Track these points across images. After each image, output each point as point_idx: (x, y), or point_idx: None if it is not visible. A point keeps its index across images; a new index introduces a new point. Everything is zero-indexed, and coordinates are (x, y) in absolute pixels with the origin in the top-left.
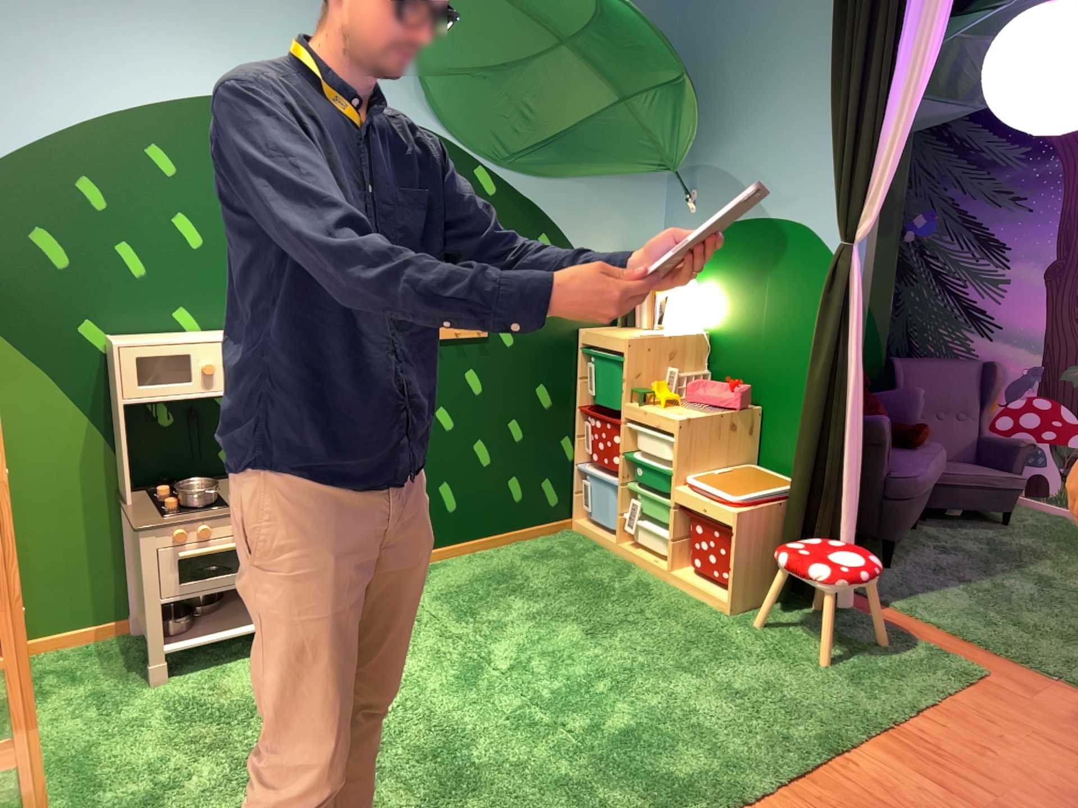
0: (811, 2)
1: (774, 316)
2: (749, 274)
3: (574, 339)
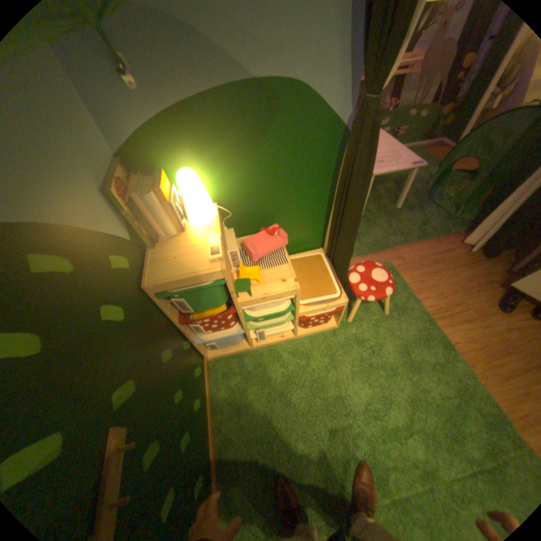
0: None
1: (276, 171)
2: (242, 143)
3: (145, 298)
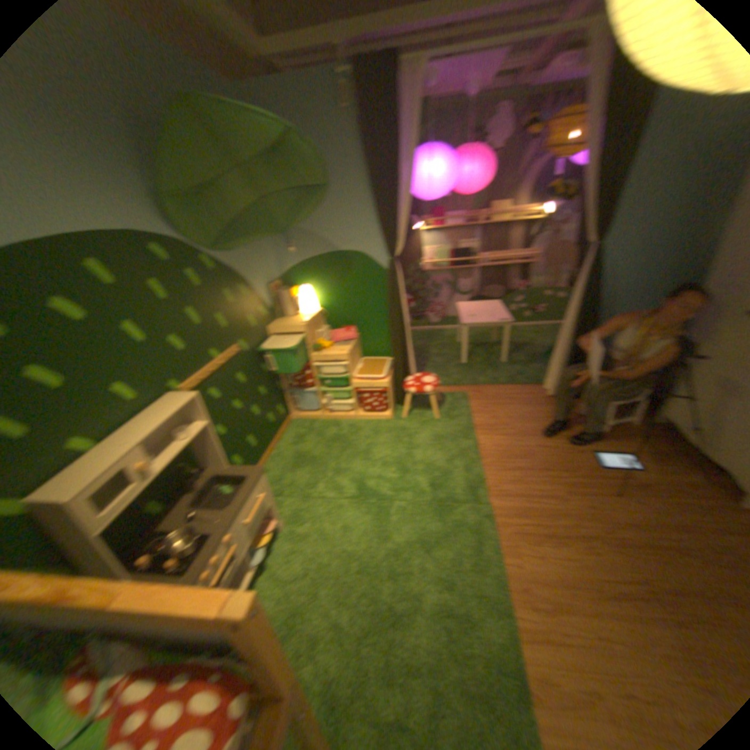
0: (340, 140)
1: (355, 295)
2: (337, 278)
3: (267, 333)
